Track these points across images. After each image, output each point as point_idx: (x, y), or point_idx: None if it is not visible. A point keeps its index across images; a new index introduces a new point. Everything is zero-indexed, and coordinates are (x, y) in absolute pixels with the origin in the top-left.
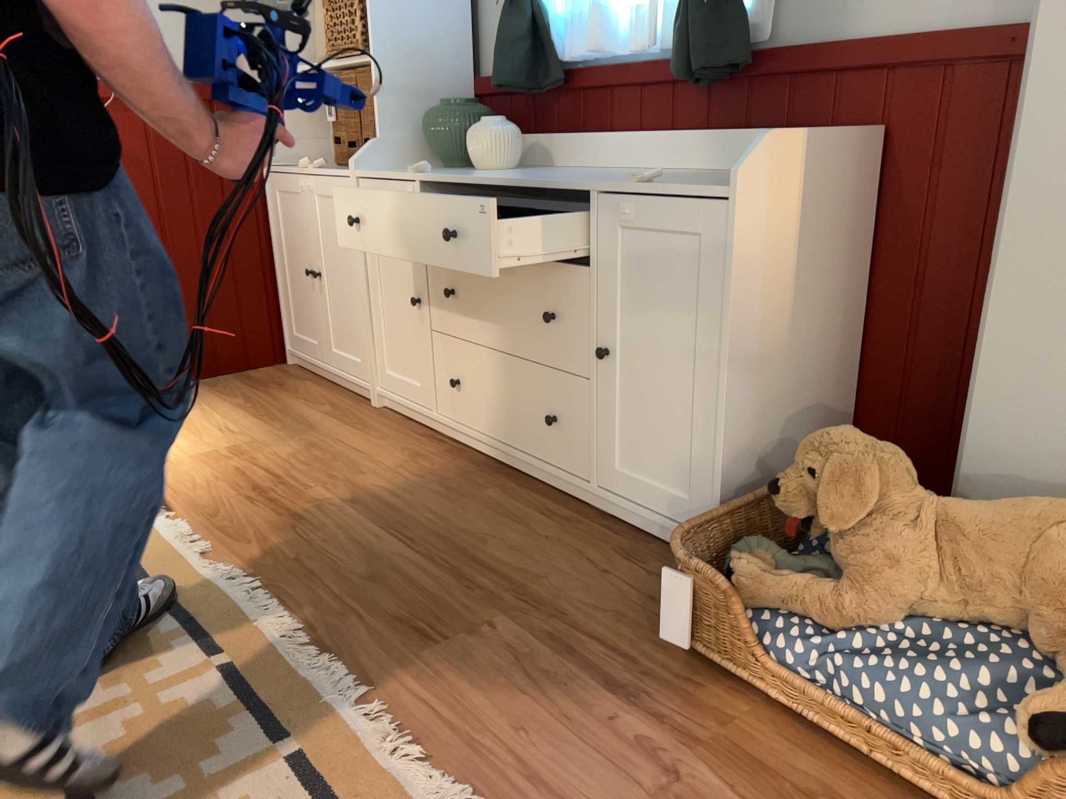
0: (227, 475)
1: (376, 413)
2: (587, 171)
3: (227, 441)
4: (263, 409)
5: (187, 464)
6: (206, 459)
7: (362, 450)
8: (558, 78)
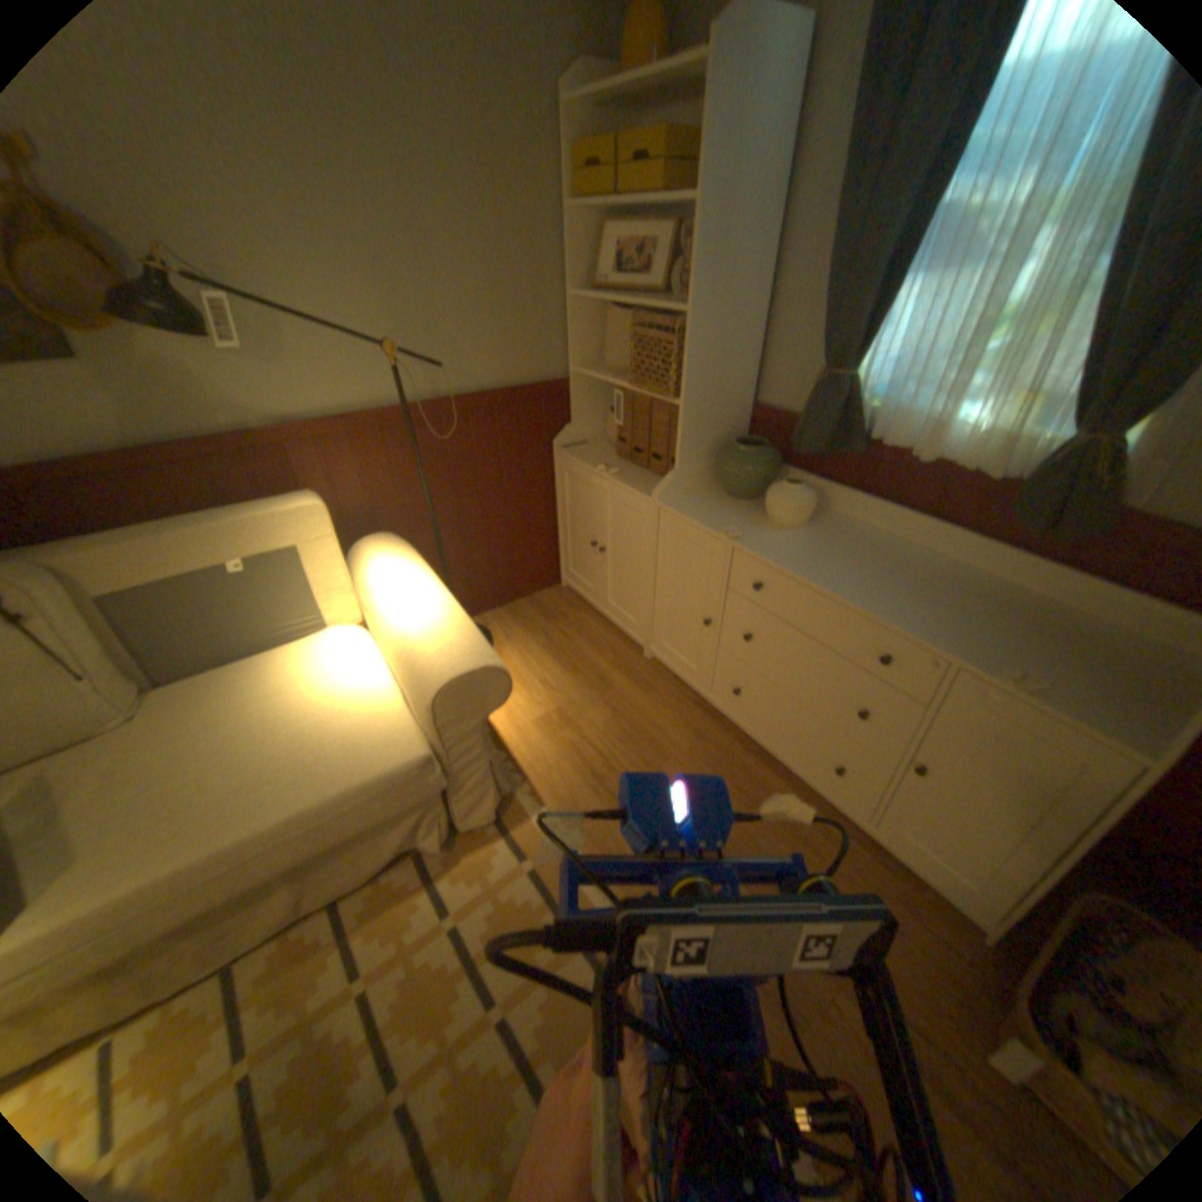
0: (566, 753)
1: (650, 666)
2: (880, 542)
3: (551, 700)
4: (563, 654)
5: (532, 734)
6: (544, 728)
7: (656, 723)
8: (863, 448)
